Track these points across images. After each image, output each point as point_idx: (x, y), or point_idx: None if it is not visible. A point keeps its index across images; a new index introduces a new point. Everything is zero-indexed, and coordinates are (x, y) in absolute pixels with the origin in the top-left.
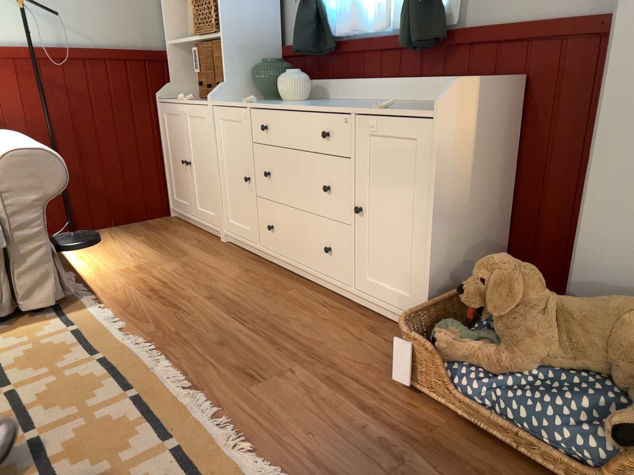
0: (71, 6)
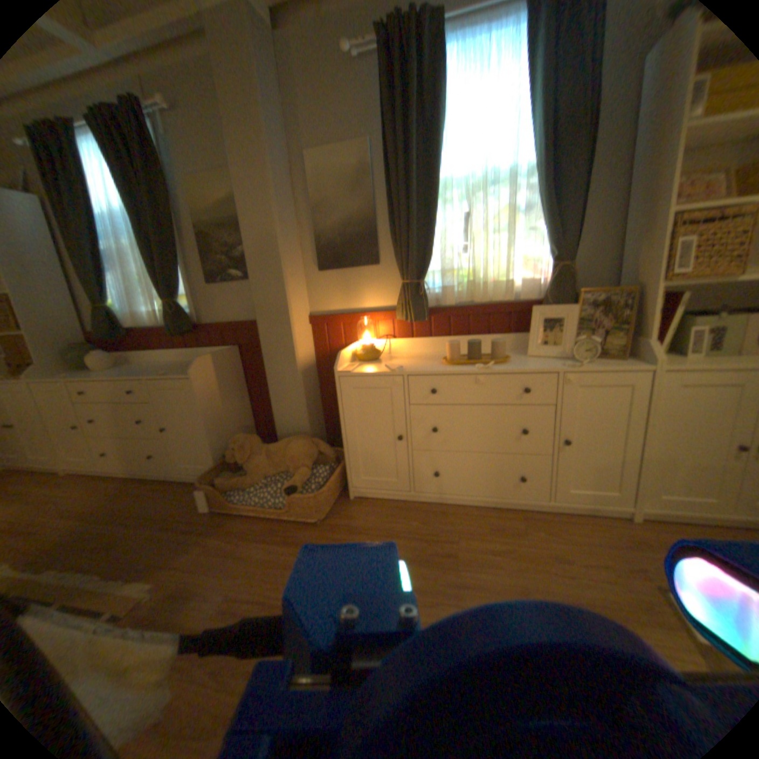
0: None
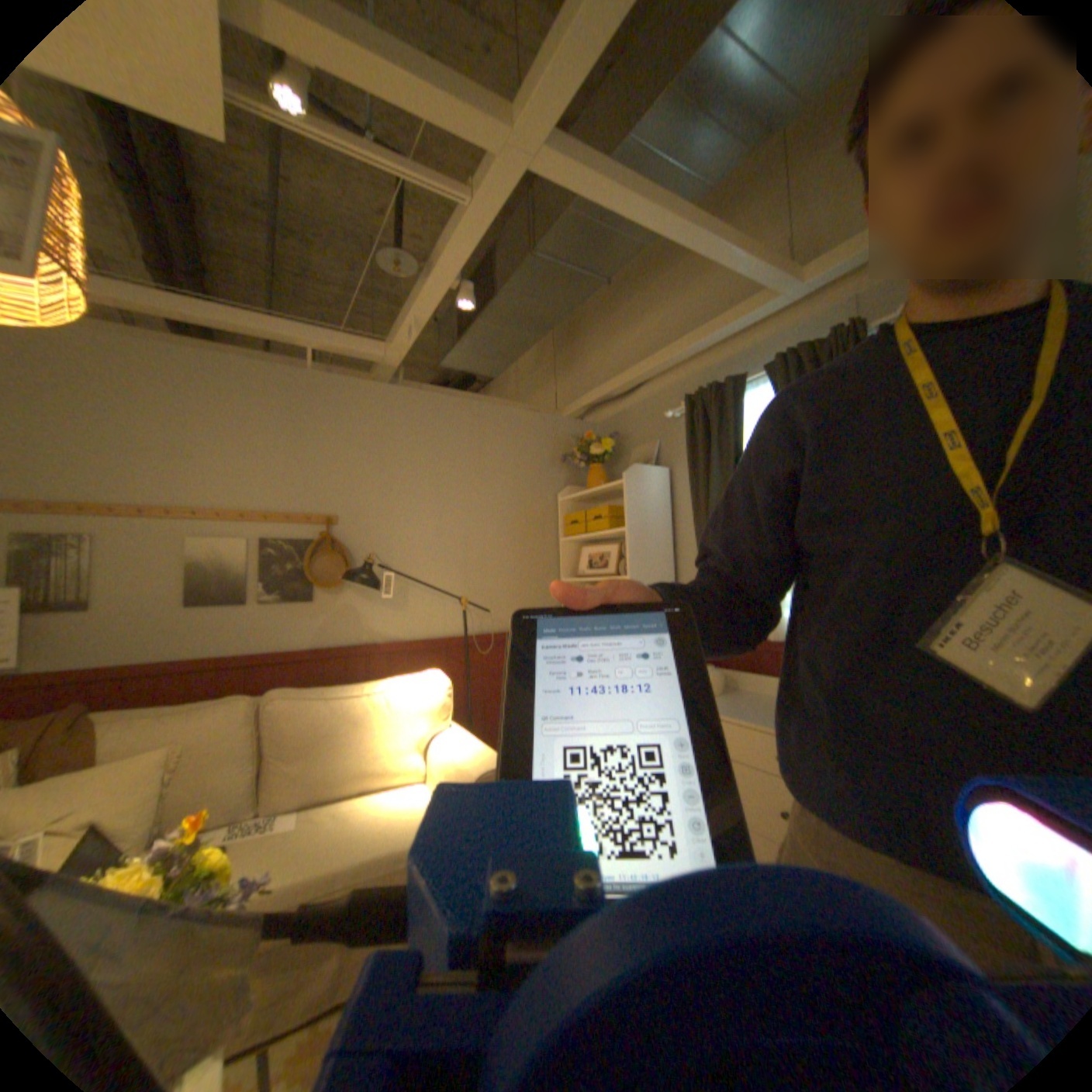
0: (492, 597)
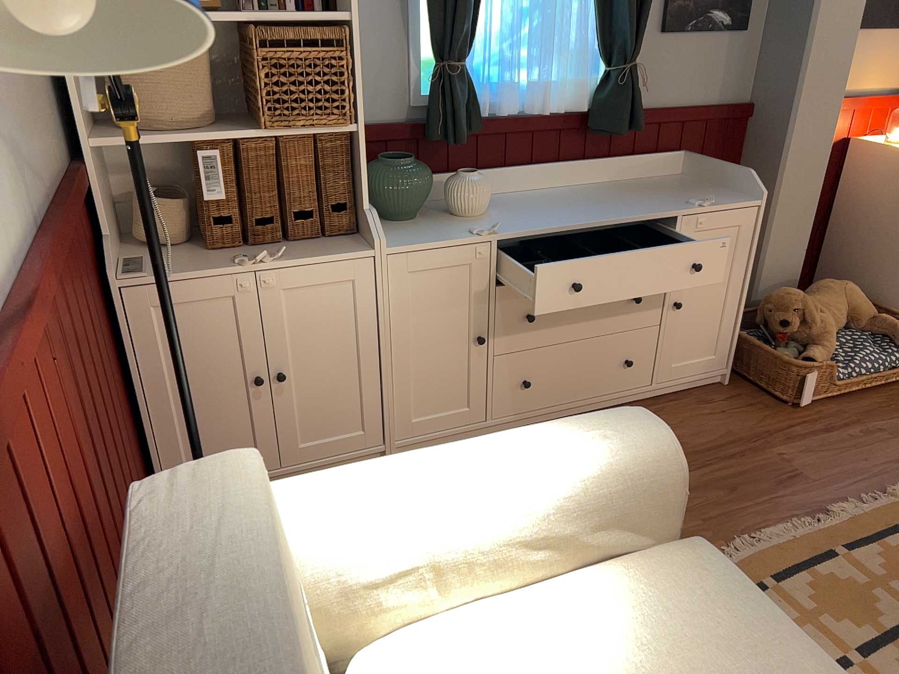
0: (4, 89)
